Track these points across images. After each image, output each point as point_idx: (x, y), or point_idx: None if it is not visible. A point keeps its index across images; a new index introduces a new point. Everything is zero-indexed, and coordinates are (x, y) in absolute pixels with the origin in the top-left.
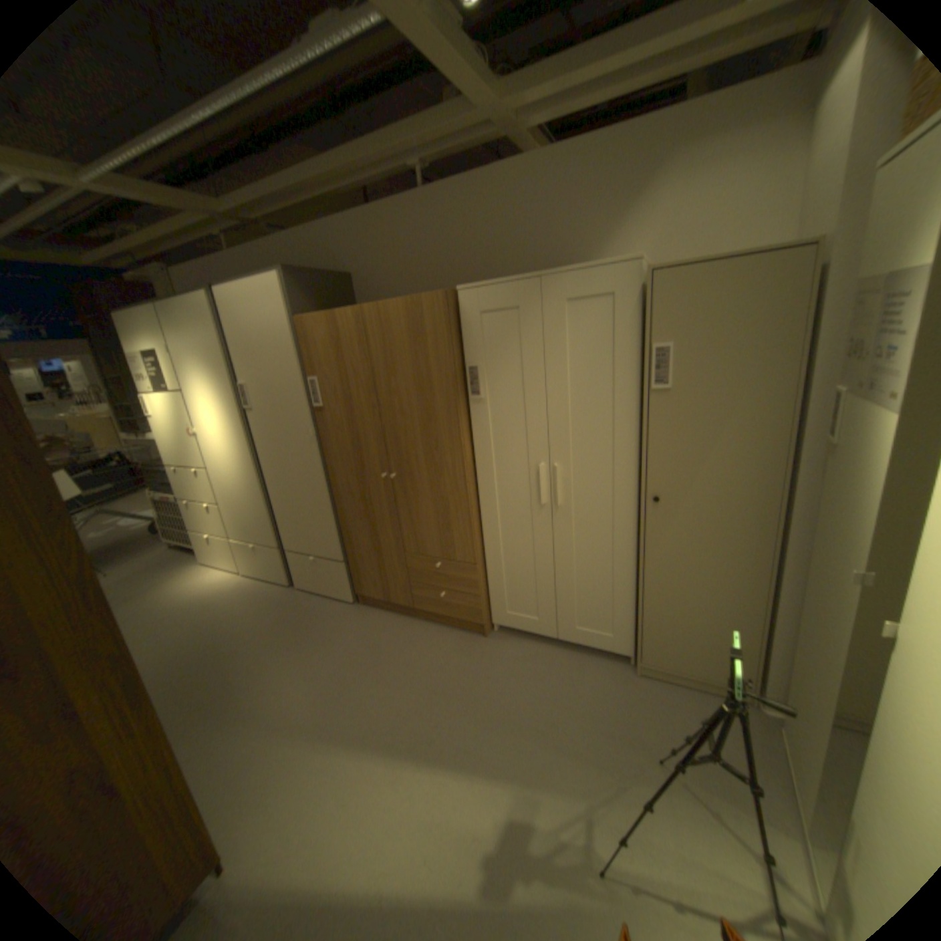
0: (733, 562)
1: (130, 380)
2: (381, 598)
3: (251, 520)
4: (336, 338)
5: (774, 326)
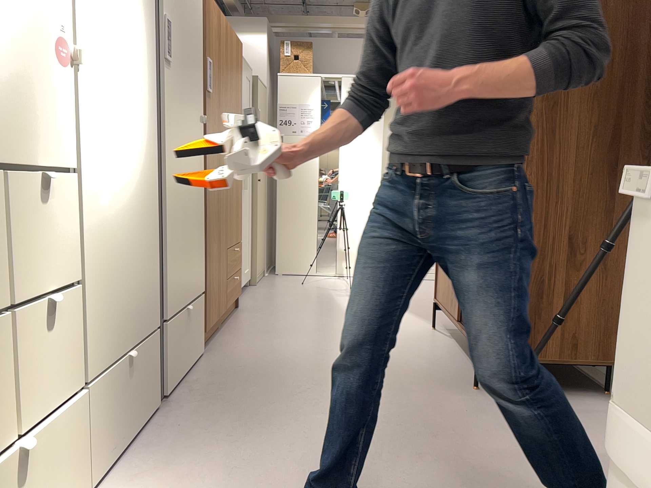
0: (263, 206)
1: None
2: (216, 319)
3: (135, 286)
4: (219, 34)
5: (265, 112)
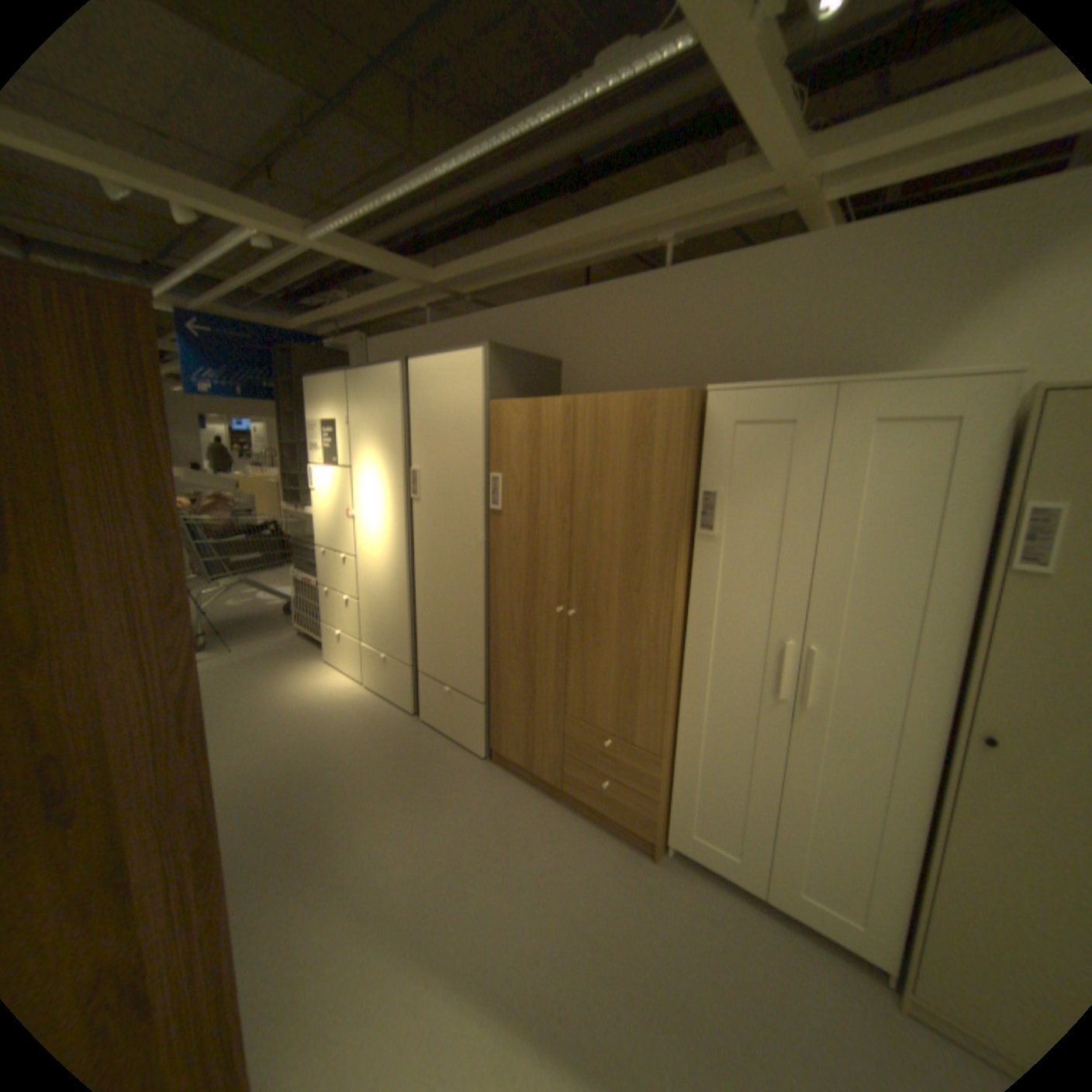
0: None
1: (305, 449)
2: (522, 764)
3: (390, 627)
4: (535, 432)
5: None
